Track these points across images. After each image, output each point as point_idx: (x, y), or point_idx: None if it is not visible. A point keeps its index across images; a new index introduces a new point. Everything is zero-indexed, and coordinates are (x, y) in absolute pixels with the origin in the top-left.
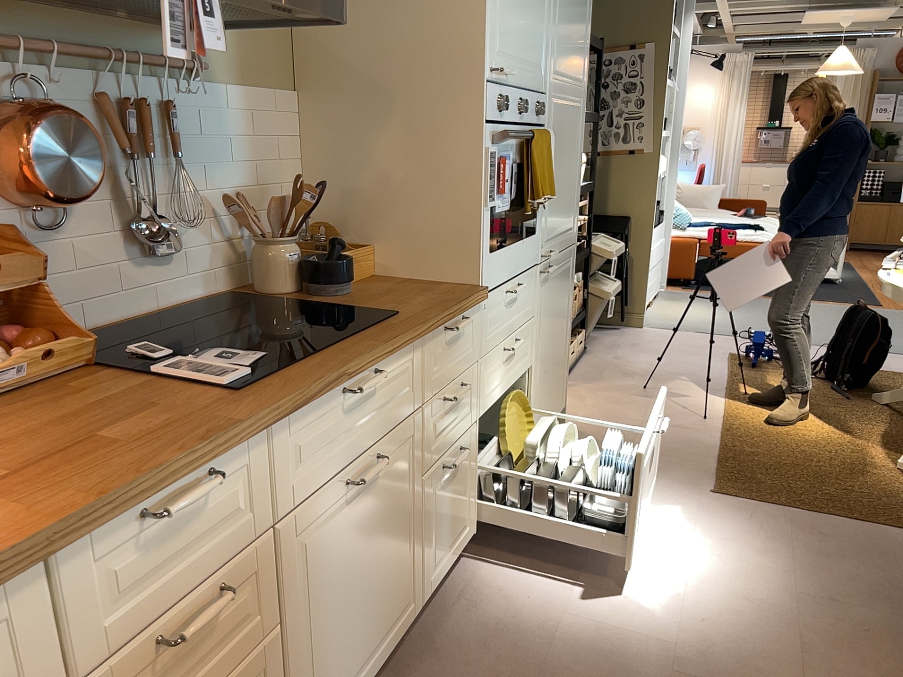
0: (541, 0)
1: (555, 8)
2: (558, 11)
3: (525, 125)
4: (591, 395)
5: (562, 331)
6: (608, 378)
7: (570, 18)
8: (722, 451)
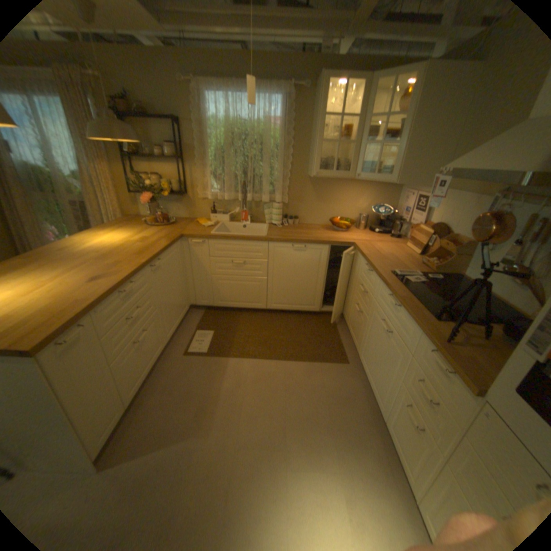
0: None
1: None
2: None
3: None
4: None
5: None
6: None
7: None
8: None
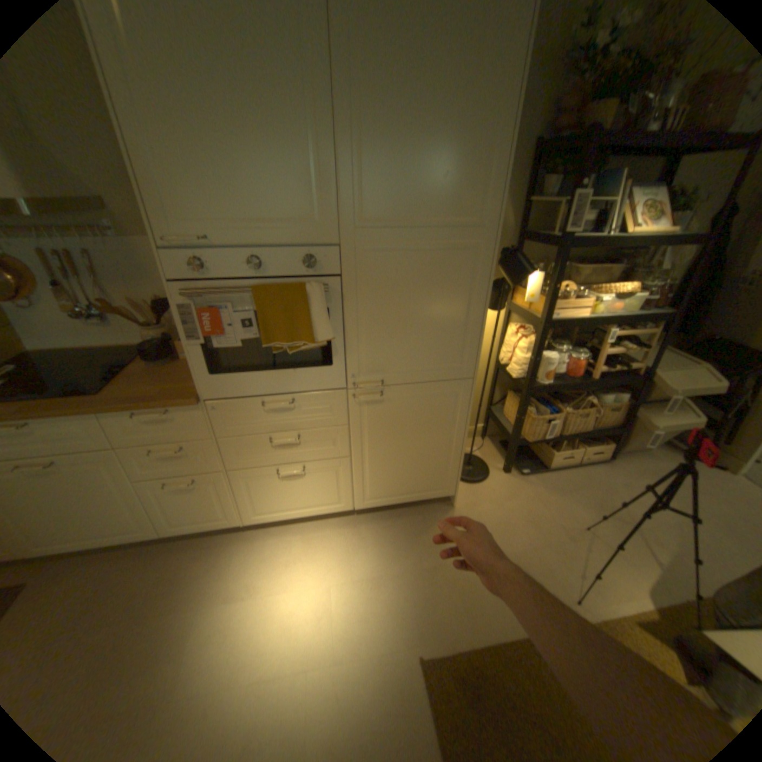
0: (288, 148)
1: (342, 149)
2: (356, 149)
3: (273, 277)
4: (524, 502)
5: (432, 443)
6: (573, 498)
7: (406, 150)
8: (515, 646)
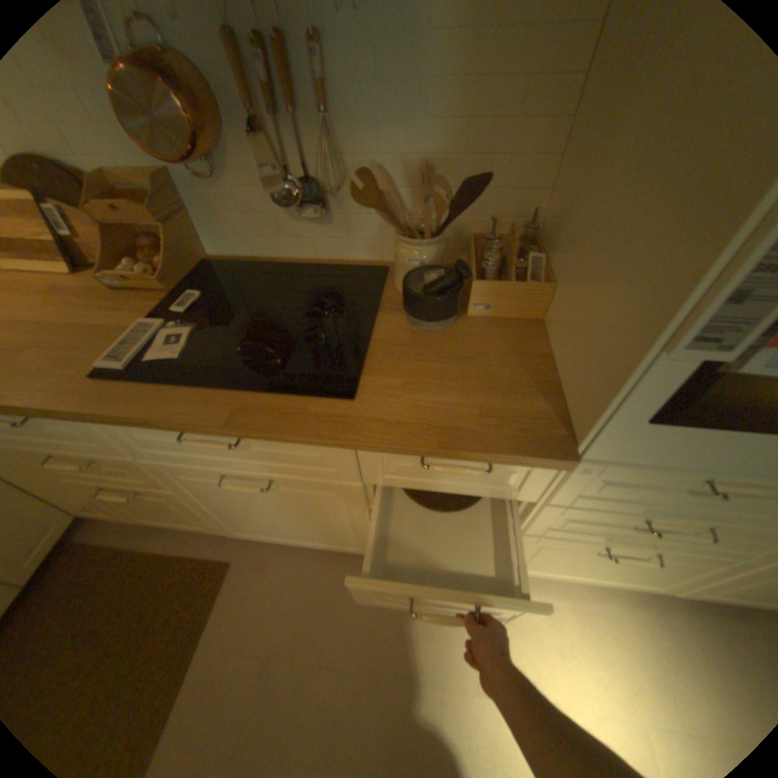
0: None
1: None
2: None
3: None
4: None
5: None
6: None
7: None
8: None
